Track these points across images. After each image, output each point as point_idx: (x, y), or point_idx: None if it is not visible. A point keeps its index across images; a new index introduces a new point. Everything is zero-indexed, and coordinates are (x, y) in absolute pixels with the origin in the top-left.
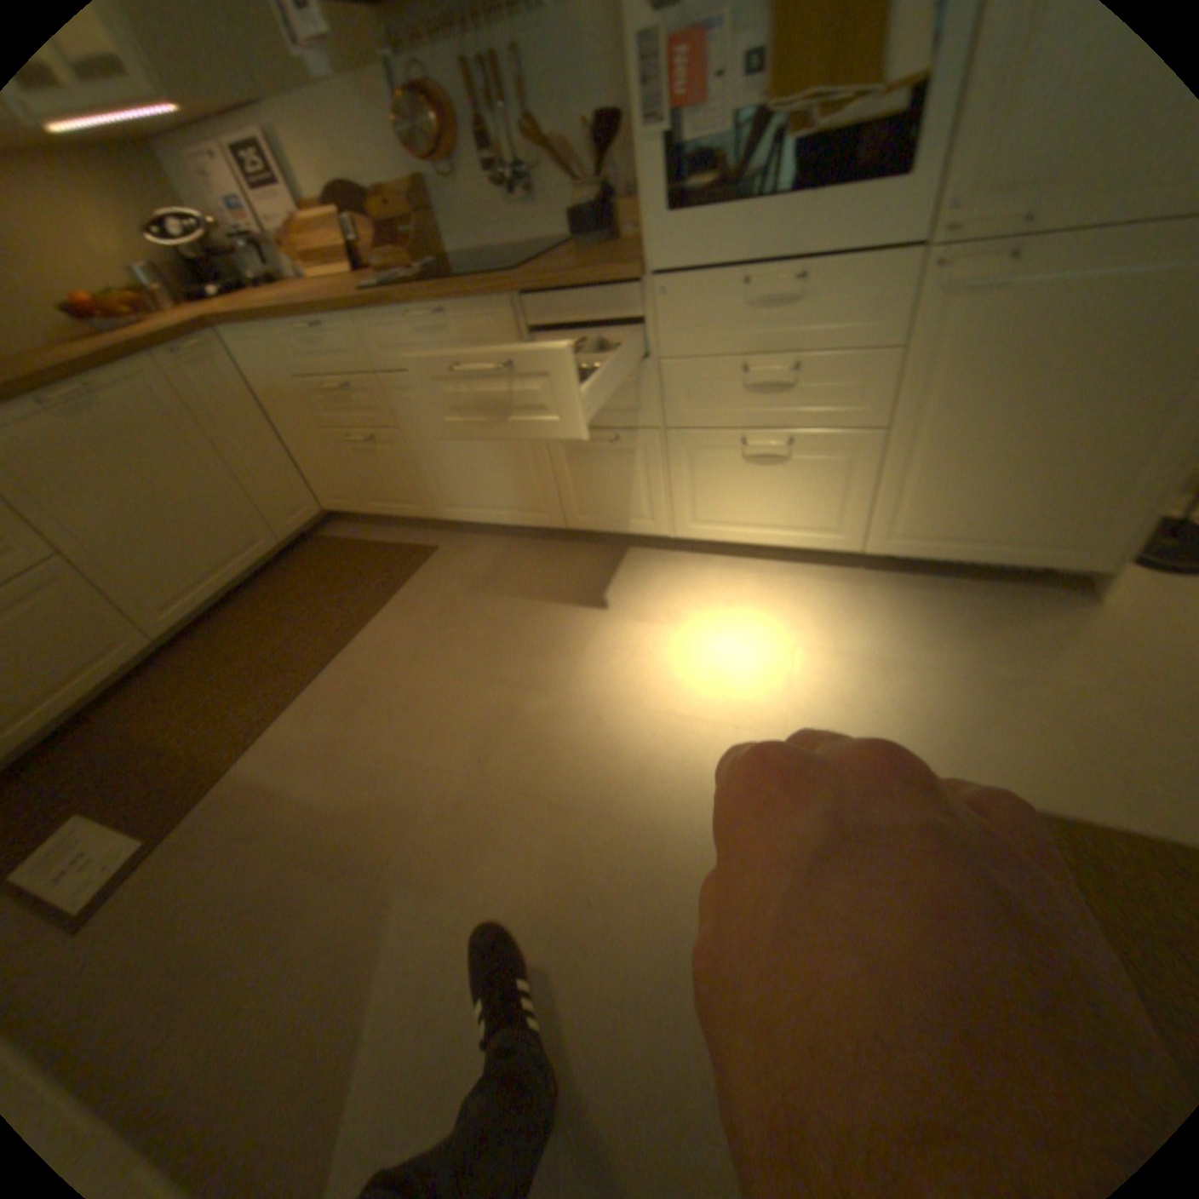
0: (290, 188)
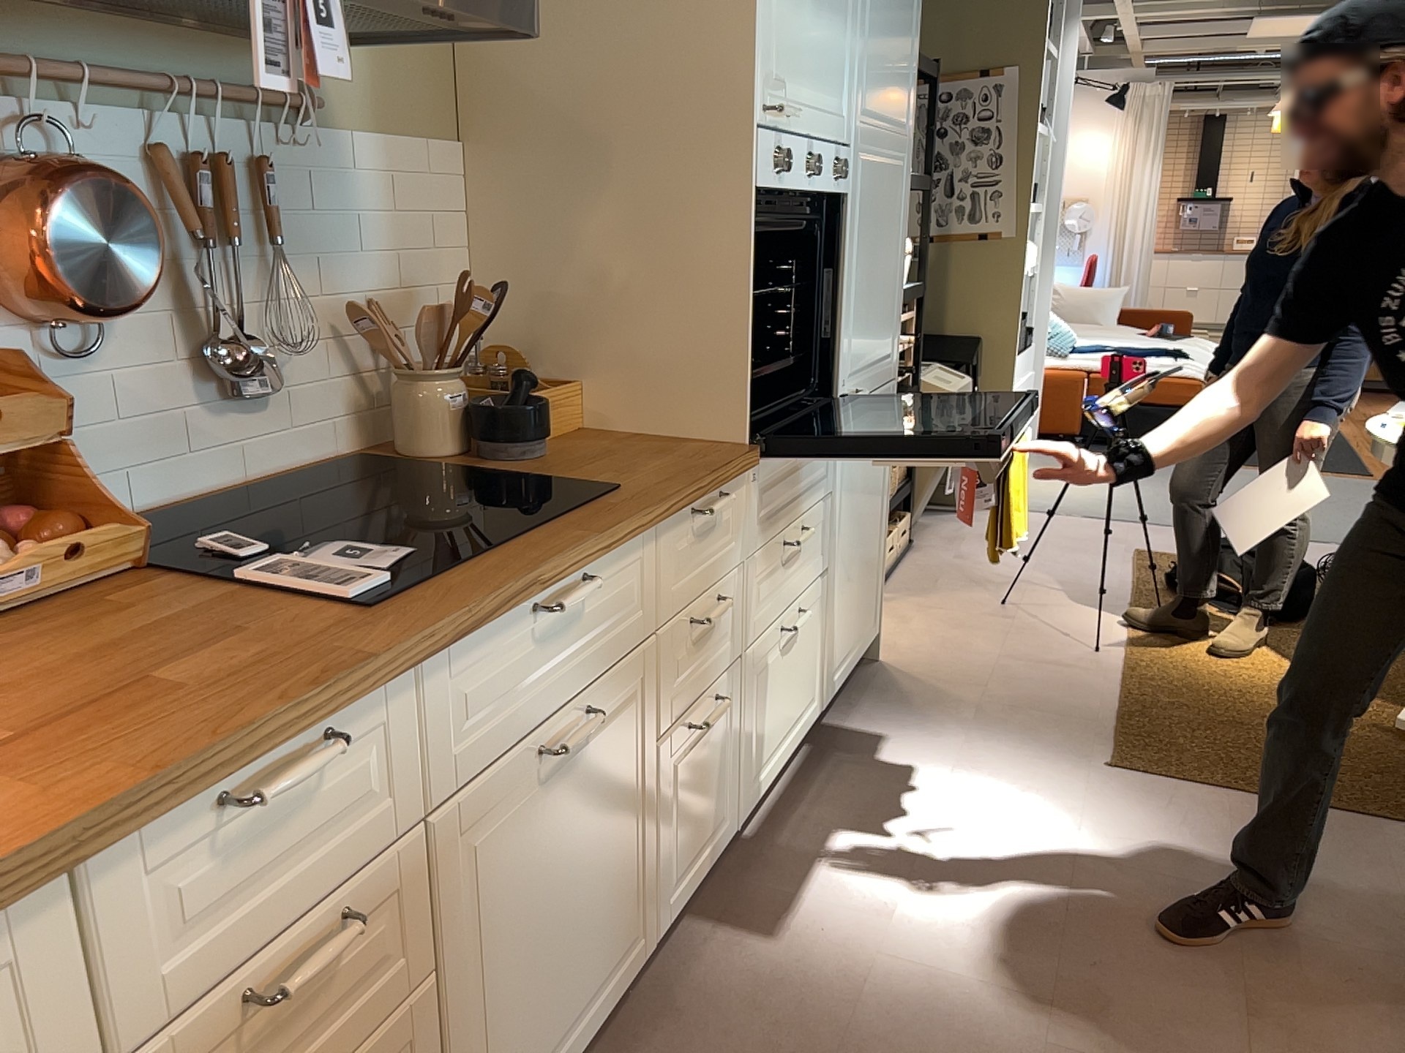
0: None
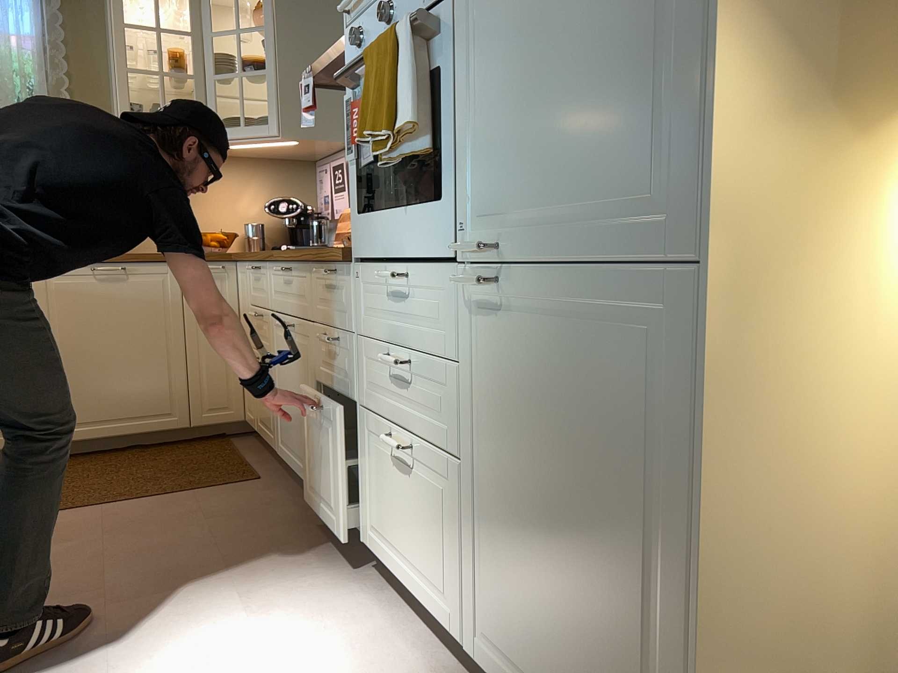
0: None
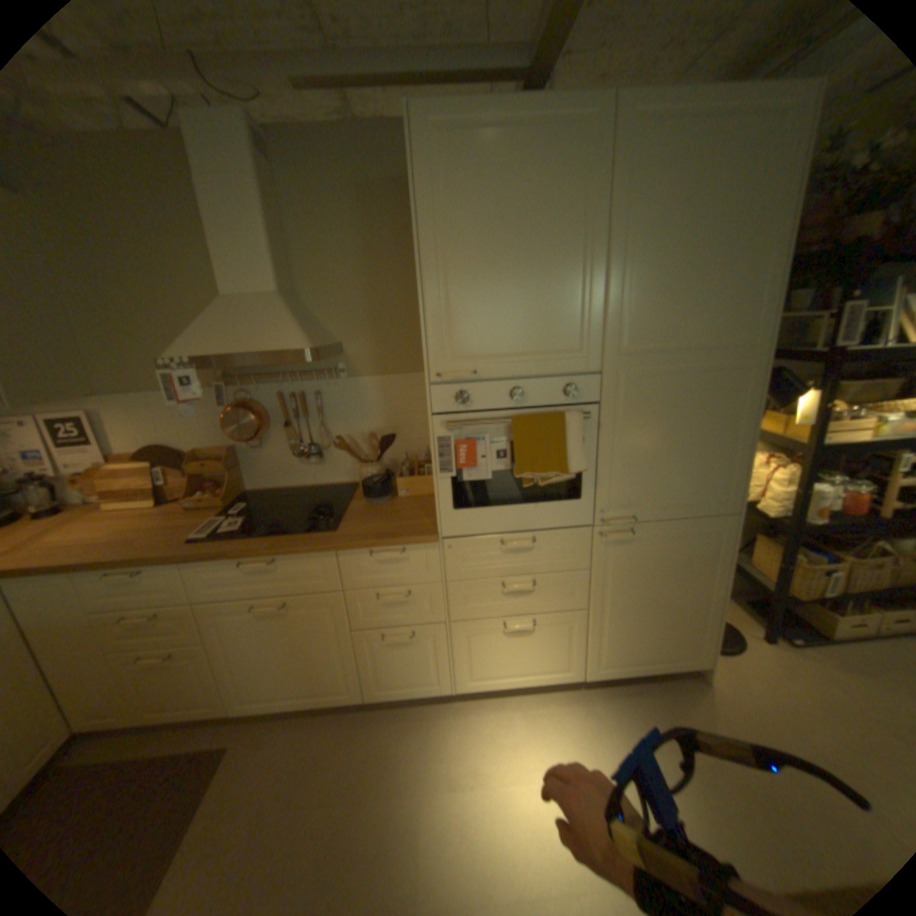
0: (98, 446)
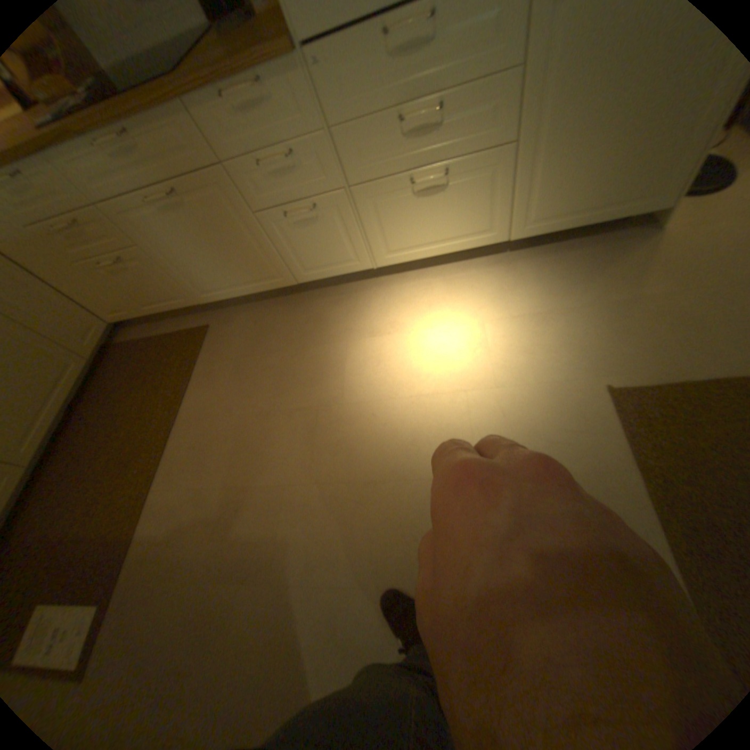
0: None
